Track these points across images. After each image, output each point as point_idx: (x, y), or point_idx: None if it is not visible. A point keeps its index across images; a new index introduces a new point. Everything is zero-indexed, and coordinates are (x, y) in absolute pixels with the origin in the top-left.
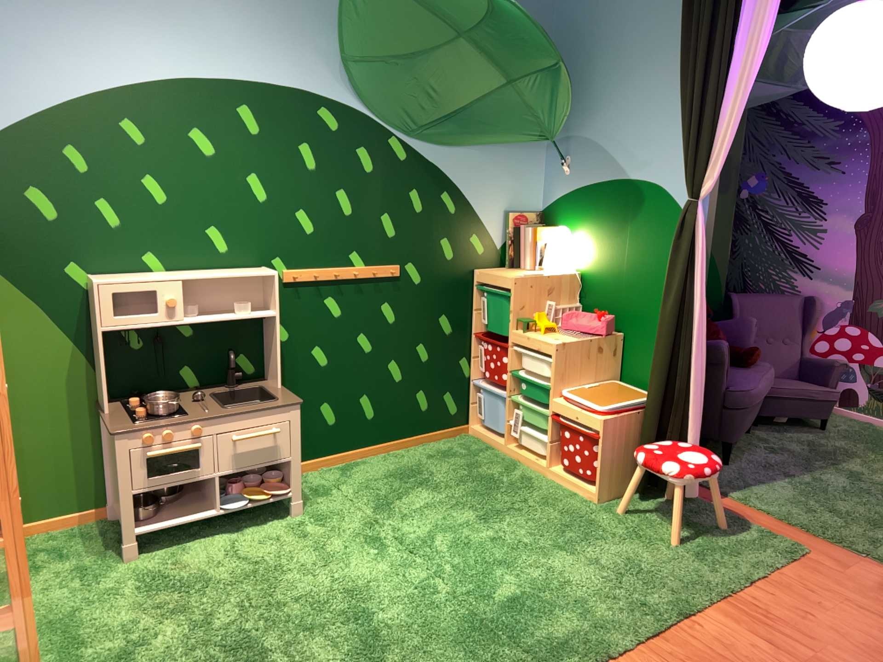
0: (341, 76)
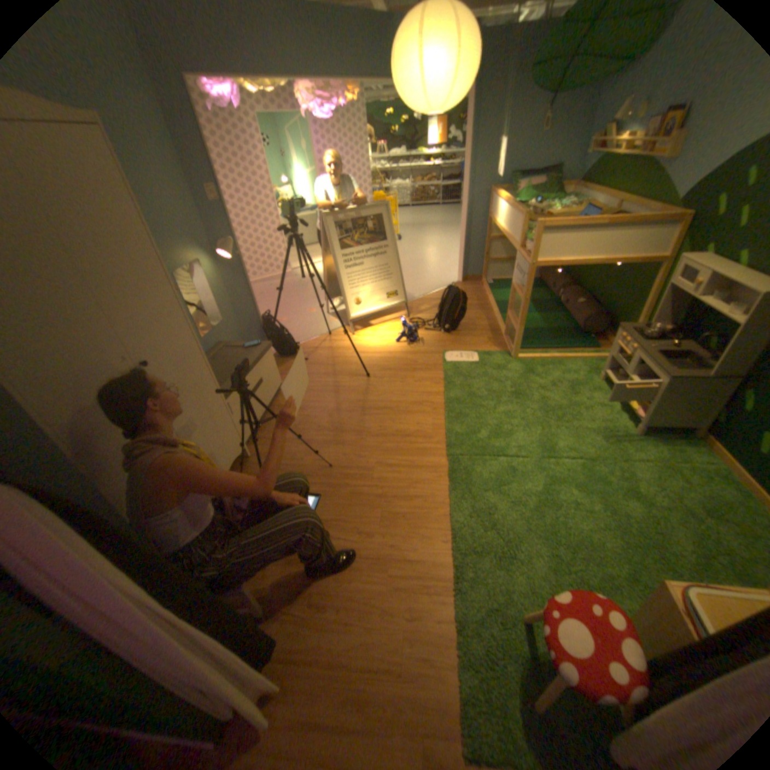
0: None
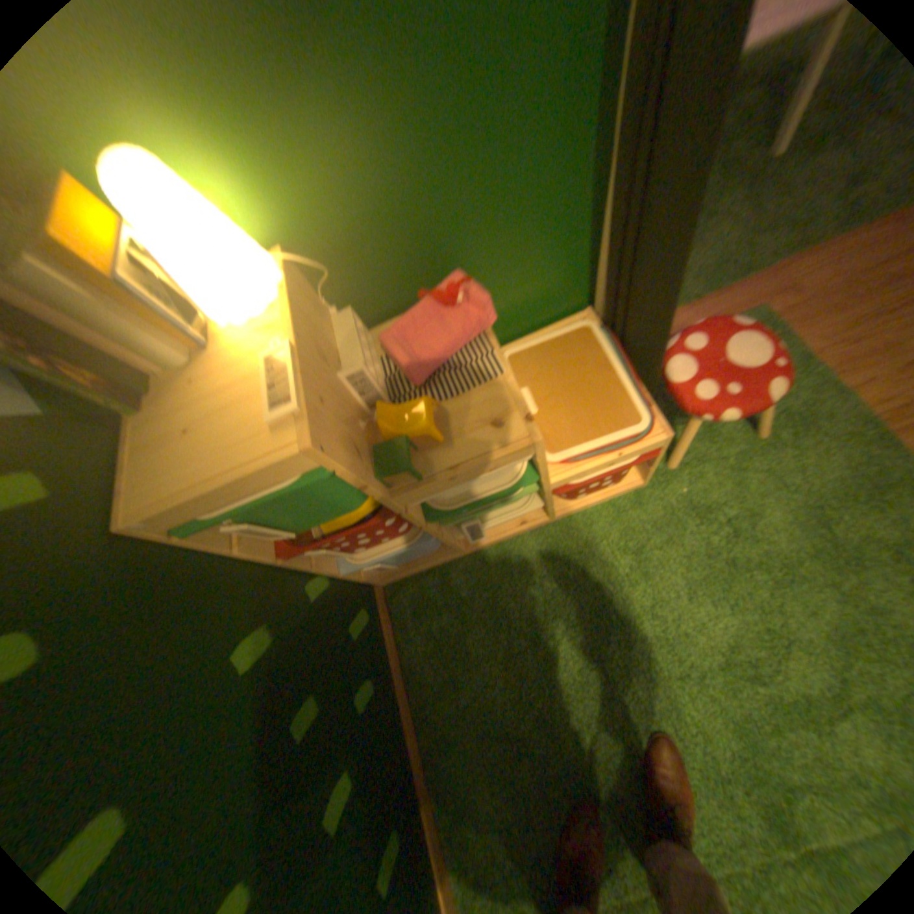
0: None
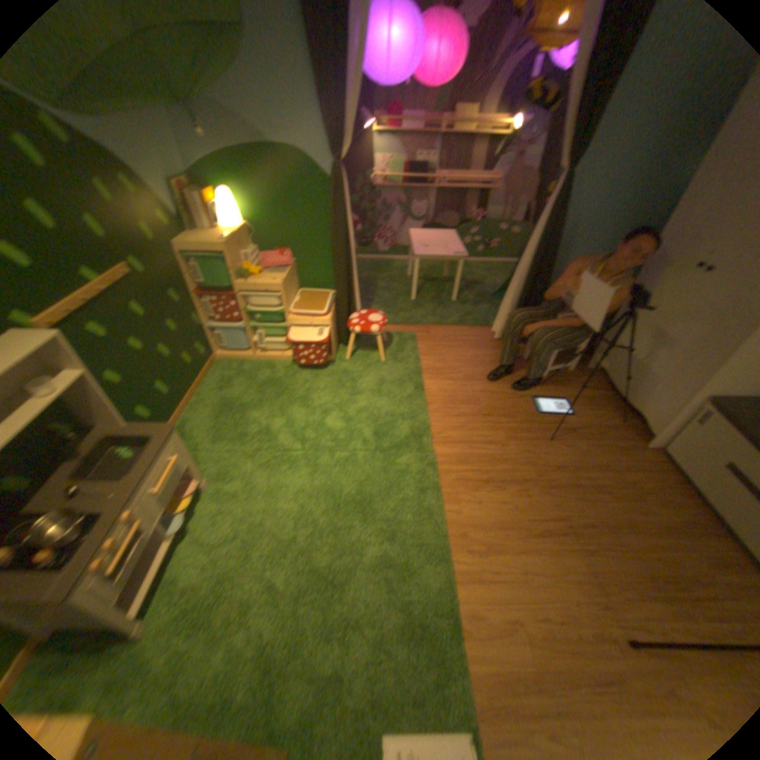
0: None
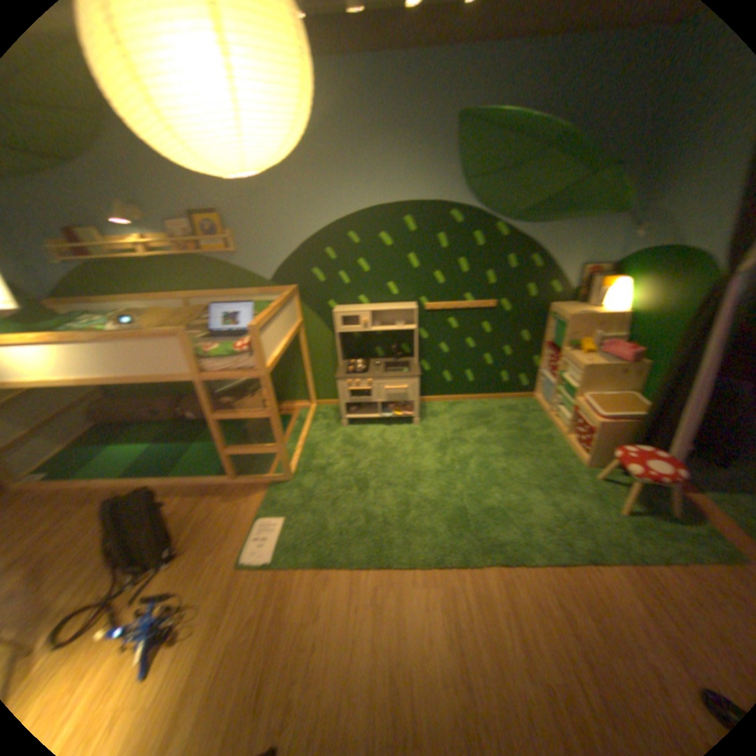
0: (464, 188)
